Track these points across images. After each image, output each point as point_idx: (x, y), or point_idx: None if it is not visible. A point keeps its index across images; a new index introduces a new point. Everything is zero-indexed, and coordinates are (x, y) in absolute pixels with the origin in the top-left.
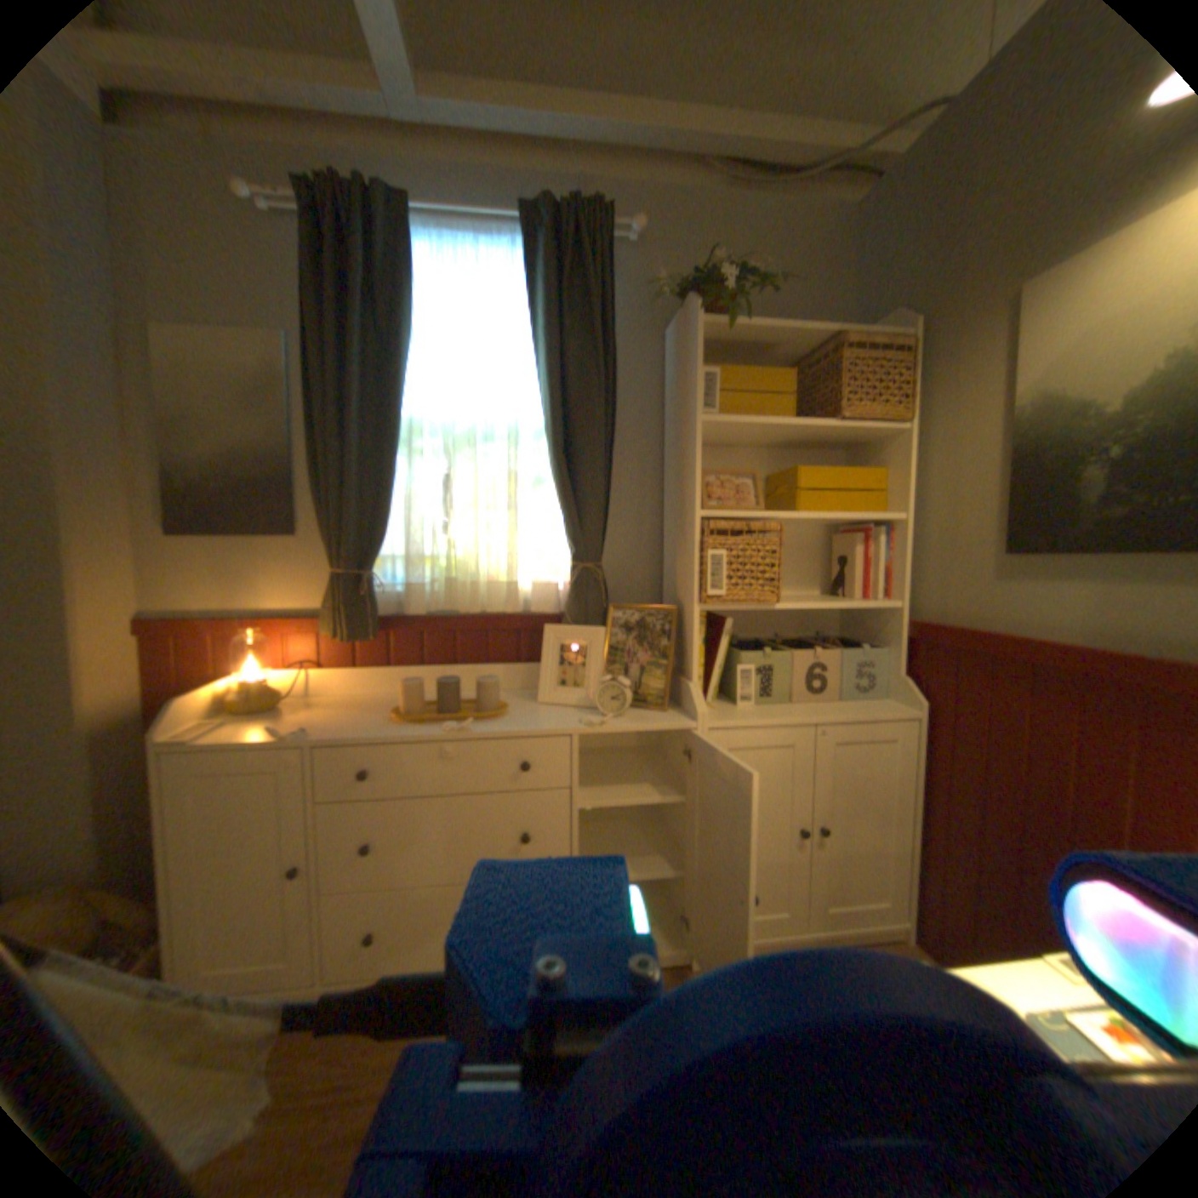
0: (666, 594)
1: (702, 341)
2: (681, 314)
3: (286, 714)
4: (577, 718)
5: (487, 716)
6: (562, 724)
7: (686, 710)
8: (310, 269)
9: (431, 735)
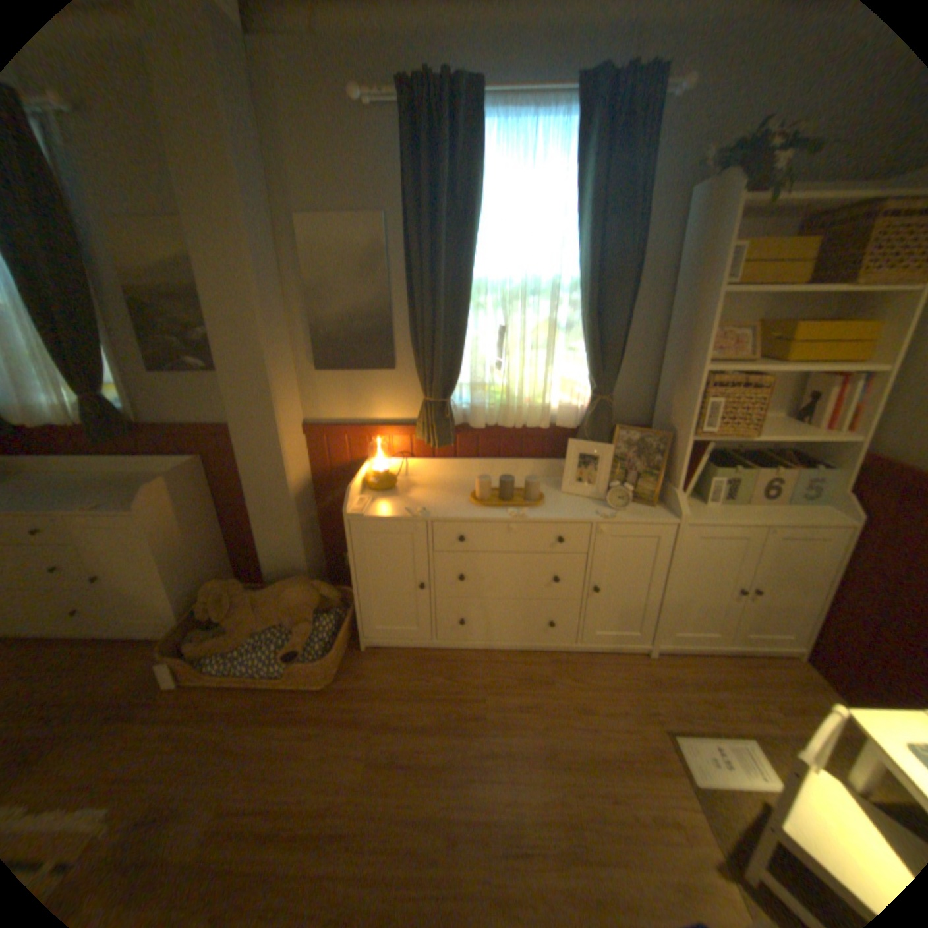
0: (657, 414)
1: (739, 220)
2: (717, 180)
3: (401, 490)
4: (592, 509)
5: (532, 504)
6: (583, 514)
7: (668, 507)
8: (404, 159)
9: (500, 517)
